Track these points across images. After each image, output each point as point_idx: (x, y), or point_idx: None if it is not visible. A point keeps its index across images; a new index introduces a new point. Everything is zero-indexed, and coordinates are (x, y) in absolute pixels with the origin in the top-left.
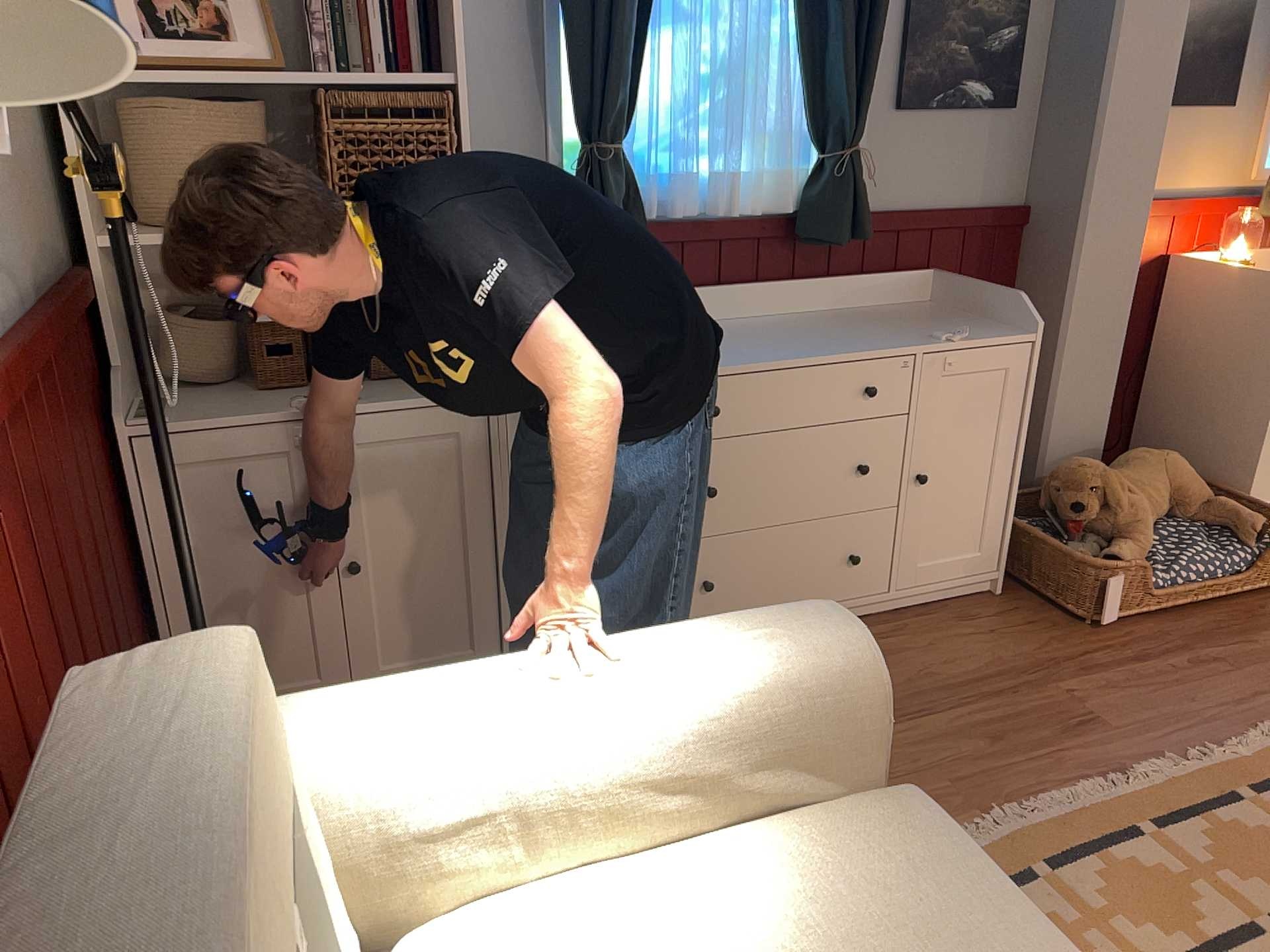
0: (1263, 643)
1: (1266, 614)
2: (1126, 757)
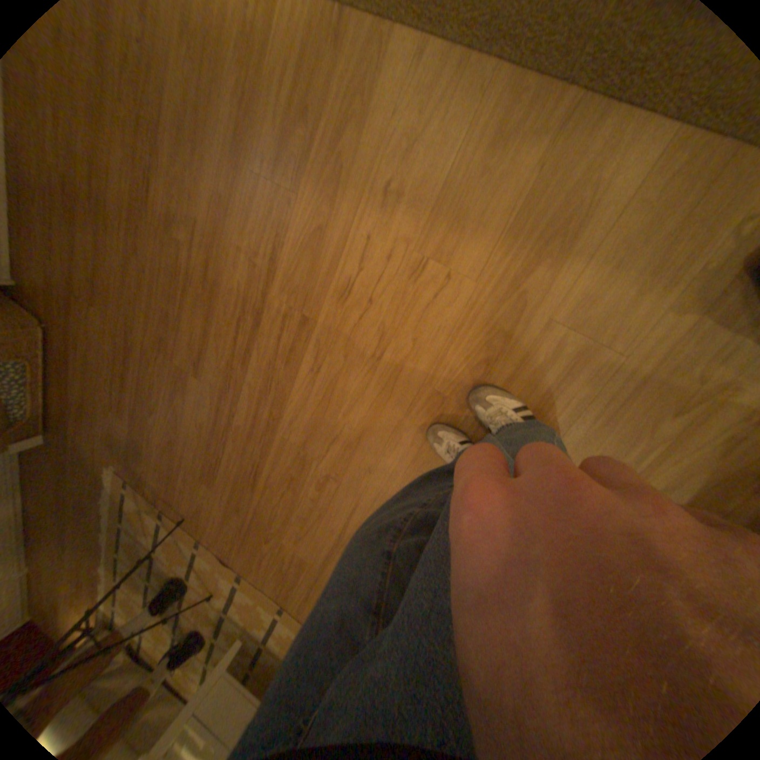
0: (66, 401)
1: (52, 366)
2: (90, 520)
